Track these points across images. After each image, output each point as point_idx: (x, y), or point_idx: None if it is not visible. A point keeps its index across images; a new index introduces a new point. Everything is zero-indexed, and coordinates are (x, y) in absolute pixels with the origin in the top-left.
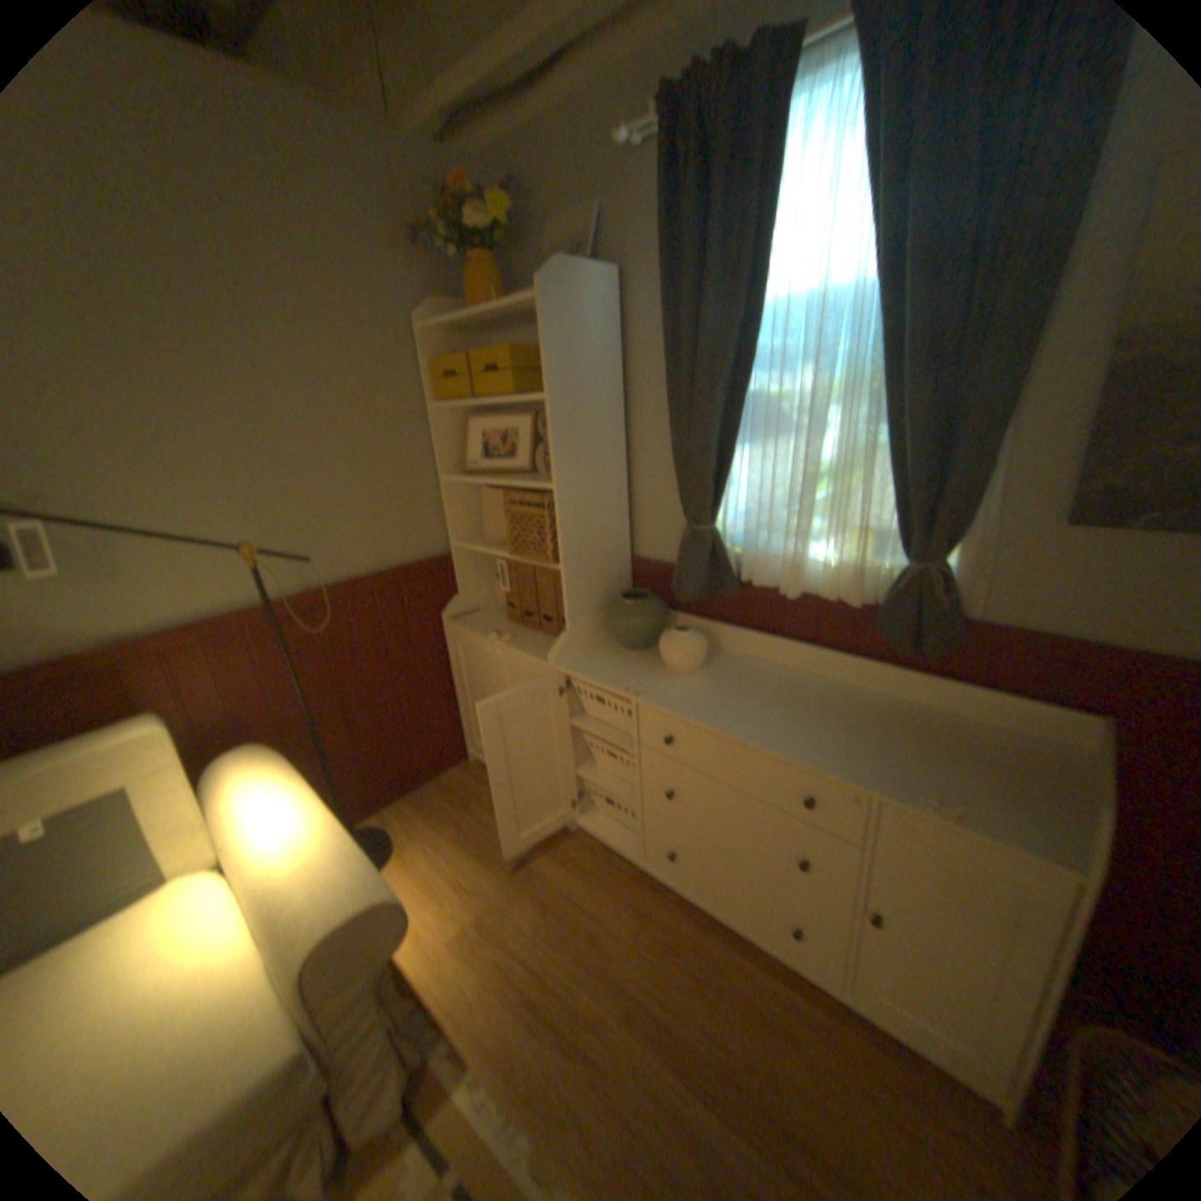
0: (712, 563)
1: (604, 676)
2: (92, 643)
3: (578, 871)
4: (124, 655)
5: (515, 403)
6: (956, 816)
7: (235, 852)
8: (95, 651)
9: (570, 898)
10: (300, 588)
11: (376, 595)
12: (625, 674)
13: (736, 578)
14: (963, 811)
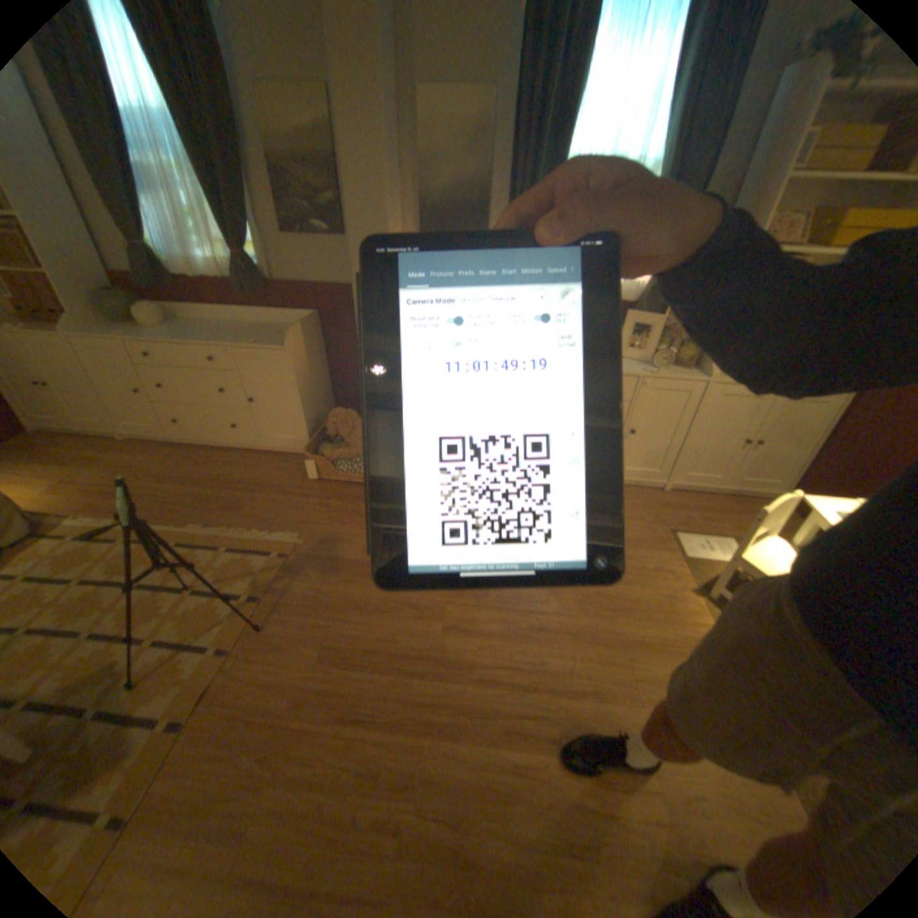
0: (147, 264)
1: (98, 334)
2: None
3: (126, 452)
4: None
5: None
6: (251, 342)
7: None
8: None
9: (121, 461)
10: None
11: None
12: (112, 331)
13: (165, 273)
14: (253, 340)
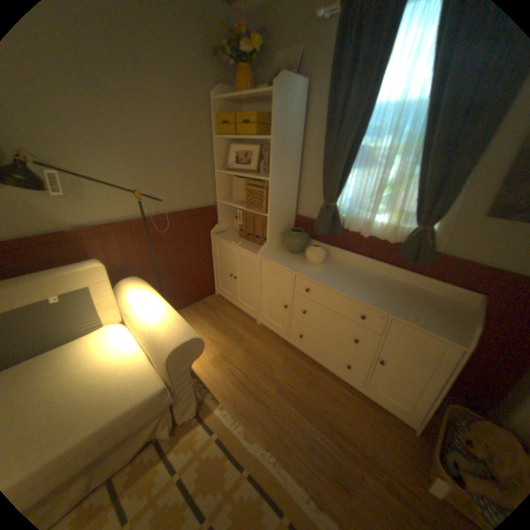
0: (333, 219)
1: (281, 262)
2: (71, 226)
3: (261, 339)
4: (84, 232)
5: (252, 139)
6: (422, 324)
7: (133, 315)
8: (72, 229)
9: (257, 348)
10: (154, 212)
11: (185, 219)
12: (290, 262)
13: (342, 226)
14: (424, 323)
